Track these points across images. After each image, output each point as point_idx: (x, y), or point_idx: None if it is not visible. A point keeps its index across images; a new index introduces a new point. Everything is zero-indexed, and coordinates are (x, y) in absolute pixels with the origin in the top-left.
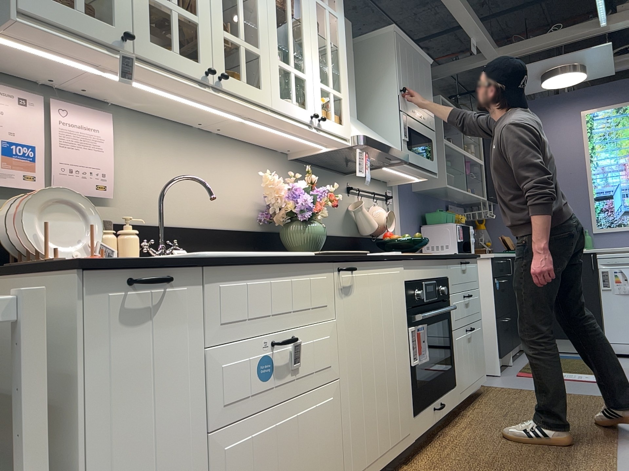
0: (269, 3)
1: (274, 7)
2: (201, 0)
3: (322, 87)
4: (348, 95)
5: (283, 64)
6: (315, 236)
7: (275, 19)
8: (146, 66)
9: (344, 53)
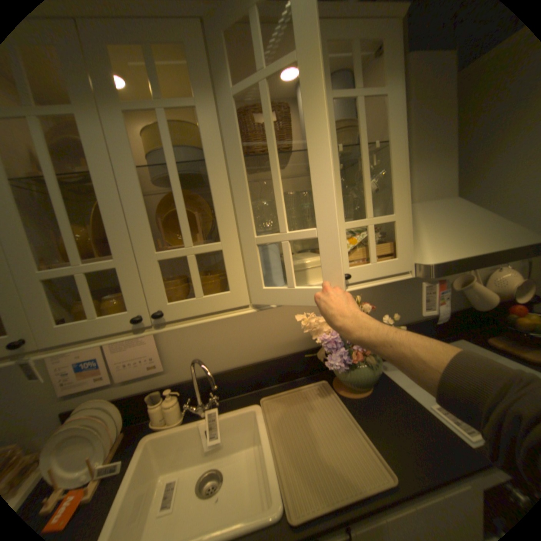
0: (232, 164)
1: (241, 163)
2: (114, 234)
3: (349, 227)
4: (409, 207)
5: (267, 236)
6: (362, 377)
7: (244, 181)
8: (61, 349)
9: (401, 147)
